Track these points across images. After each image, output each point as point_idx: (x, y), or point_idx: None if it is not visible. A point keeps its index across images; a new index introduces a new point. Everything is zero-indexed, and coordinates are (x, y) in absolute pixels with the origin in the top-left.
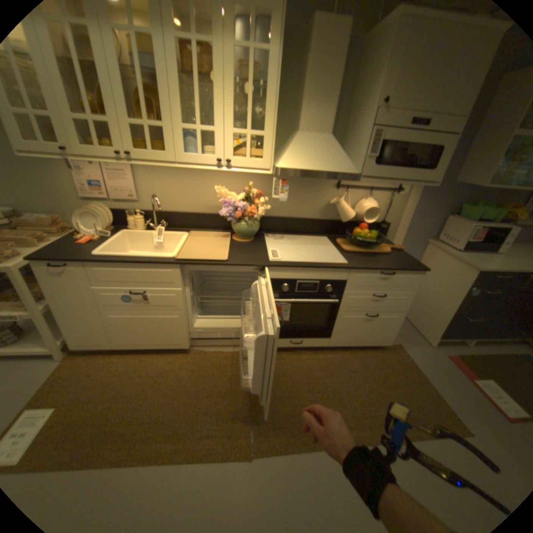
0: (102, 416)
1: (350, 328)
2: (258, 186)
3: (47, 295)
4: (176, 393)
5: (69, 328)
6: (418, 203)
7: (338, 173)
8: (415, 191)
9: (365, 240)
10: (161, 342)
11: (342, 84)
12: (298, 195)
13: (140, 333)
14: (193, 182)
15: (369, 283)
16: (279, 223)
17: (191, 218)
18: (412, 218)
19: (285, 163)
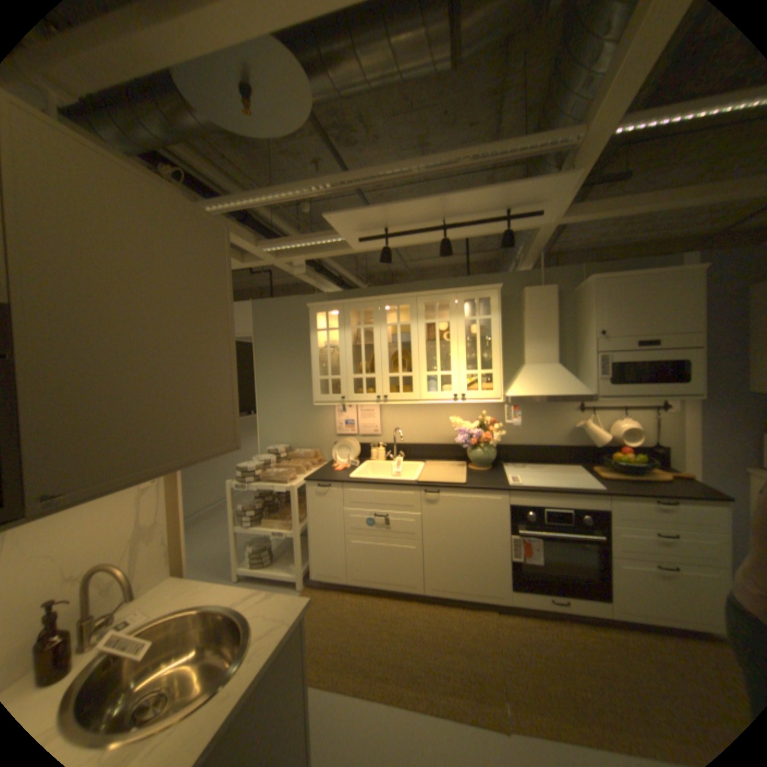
0: (341, 649)
1: (639, 589)
2: (491, 415)
3: (308, 515)
4: (412, 642)
5: (316, 553)
6: (702, 421)
7: (570, 396)
8: (690, 408)
9: (631, 467)
10: (395, 582)
11: (559, 326)
12: (536, 421)
13: (377, 566)
14: (429, 416)
15: (645, 517)
16: (519, 451)
17: (426, 449)
18: (702, 441)
19: (514, 392)
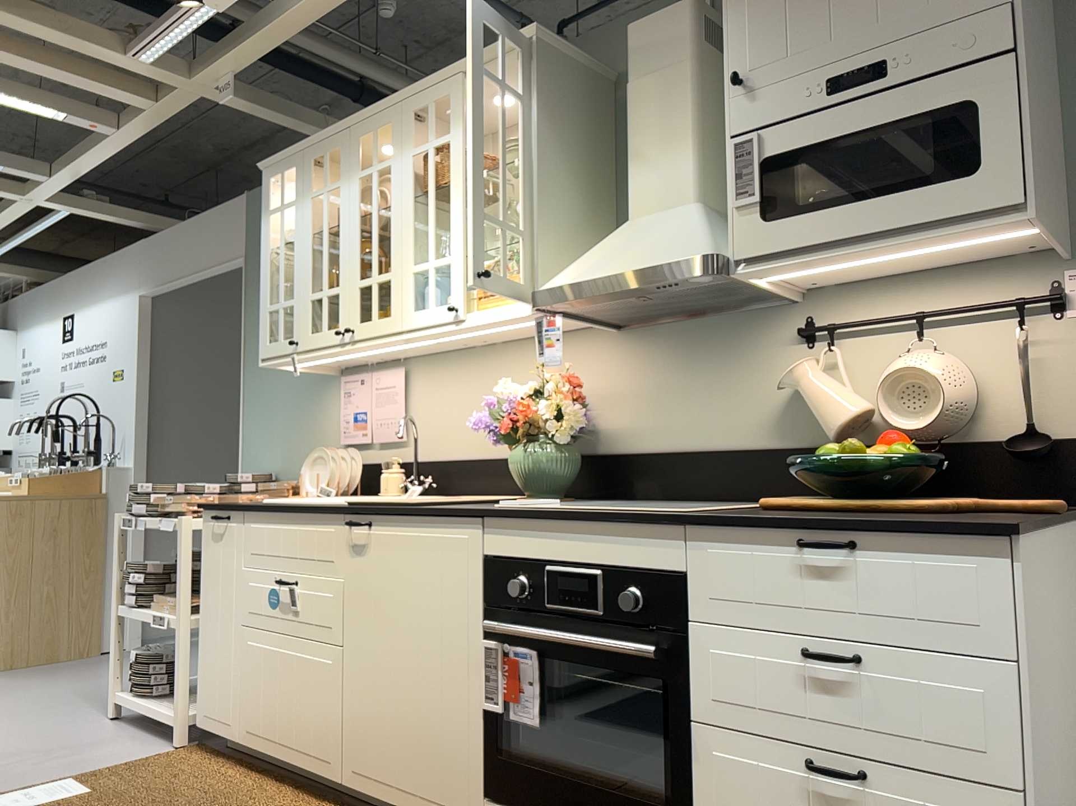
0: None
1: None
2: (601, 376)
3: (201, 581)
4: None
5: (205, 666)
6: None
7: (653, 266)
8: None
9: (856, 475)
10: (300, 743)
11: (696, 103)
12: (697, 382)
13: (276, 703)
14: (486, 390)
15: (768, 589)
16: (657, 468)
17: (477, 472)
18: None
19: (552, 280)
